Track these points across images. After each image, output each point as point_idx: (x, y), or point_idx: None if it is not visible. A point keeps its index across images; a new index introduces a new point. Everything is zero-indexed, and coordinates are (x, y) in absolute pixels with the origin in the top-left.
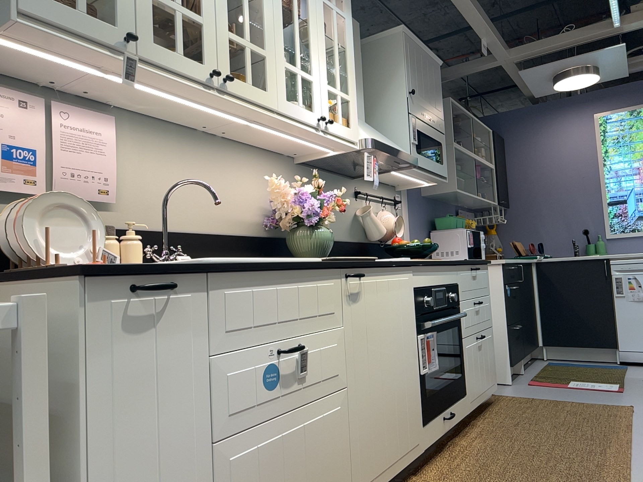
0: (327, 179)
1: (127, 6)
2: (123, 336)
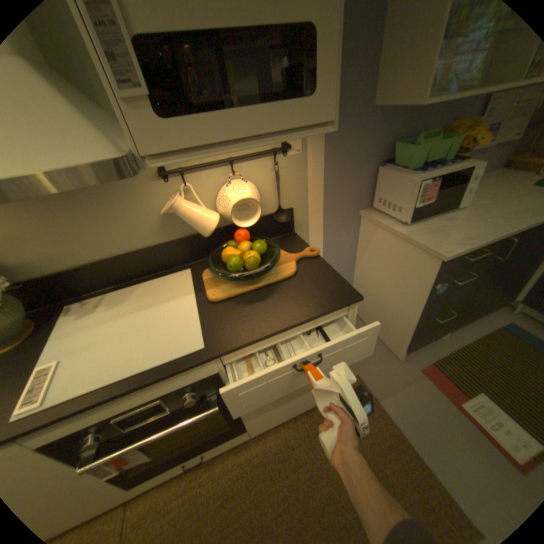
0: None
1: None
2: None
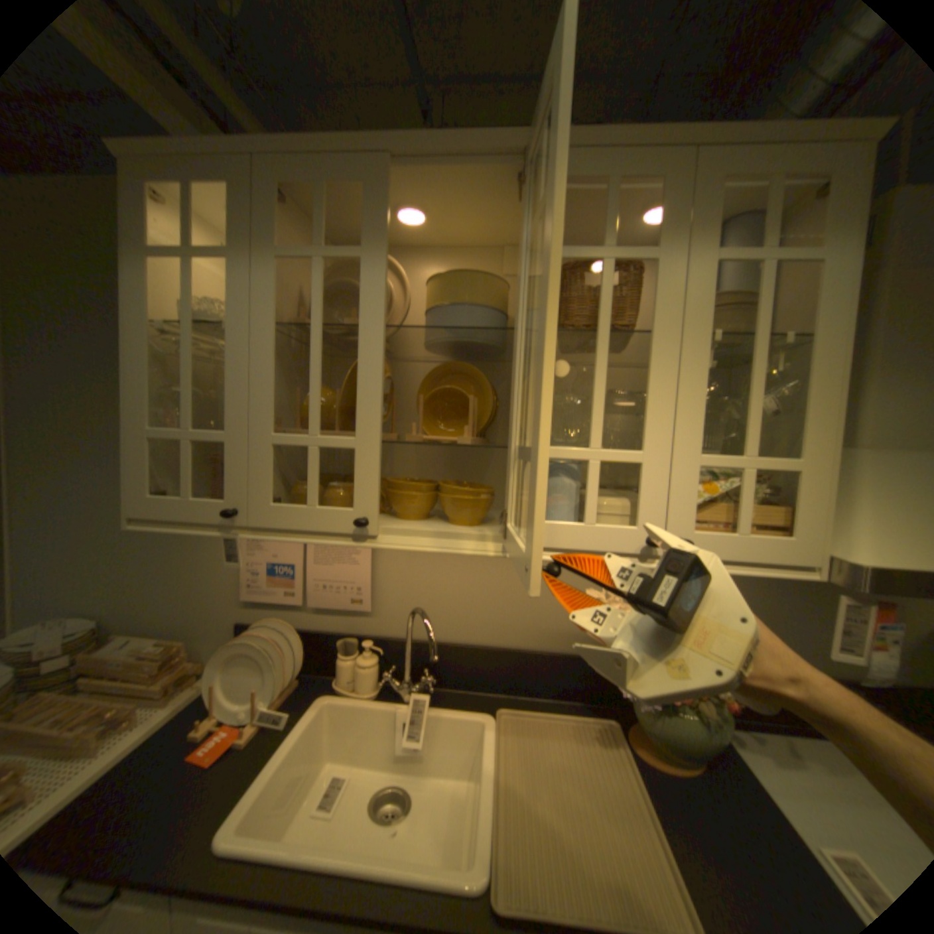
0: None
1: (237, 469)
2: None
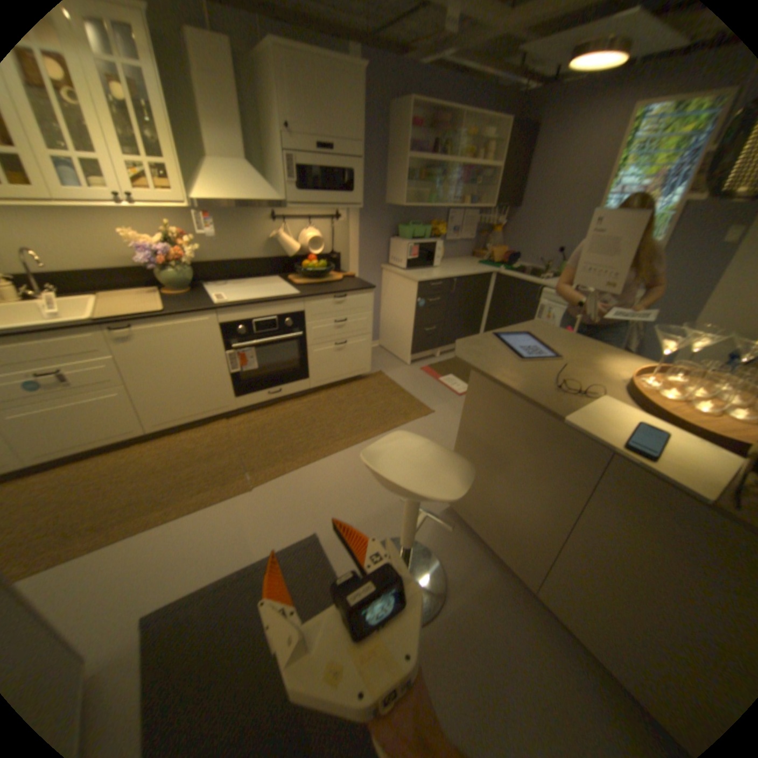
0: (228, 209)
1: None
2: None
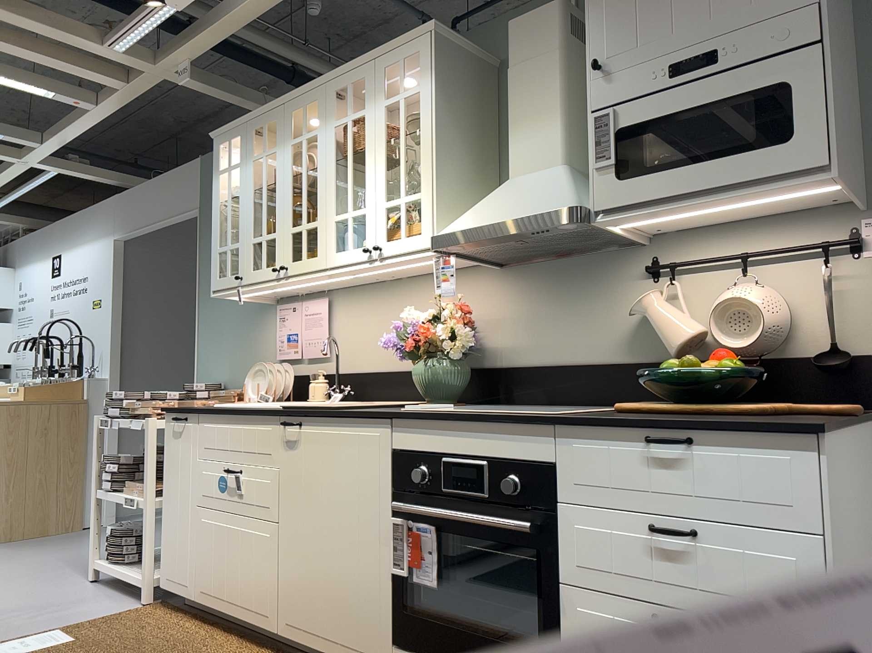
0: (563, 269)
1: (242, 258)
2: (173, 438)
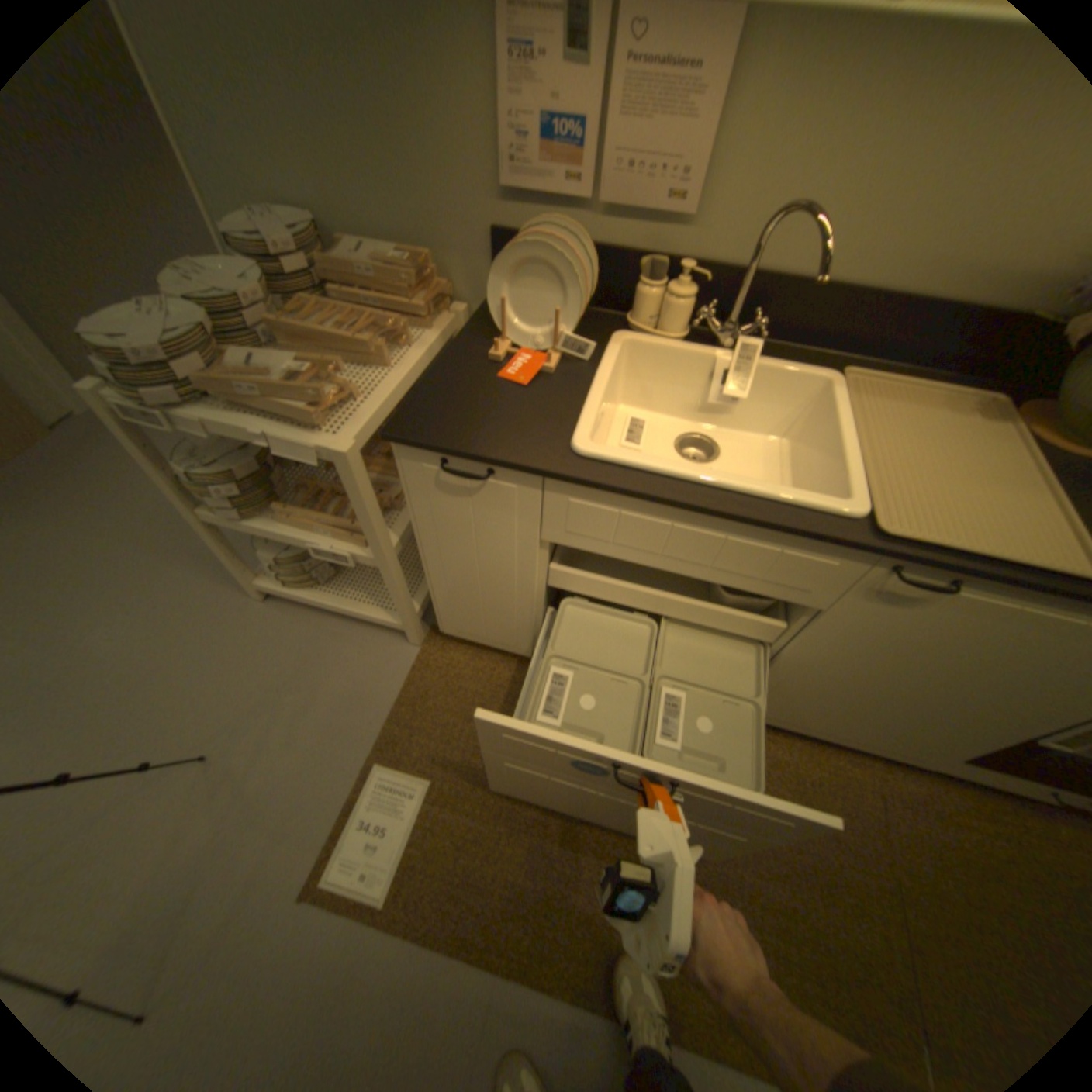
0: None
1: None
2: (443, 494)
